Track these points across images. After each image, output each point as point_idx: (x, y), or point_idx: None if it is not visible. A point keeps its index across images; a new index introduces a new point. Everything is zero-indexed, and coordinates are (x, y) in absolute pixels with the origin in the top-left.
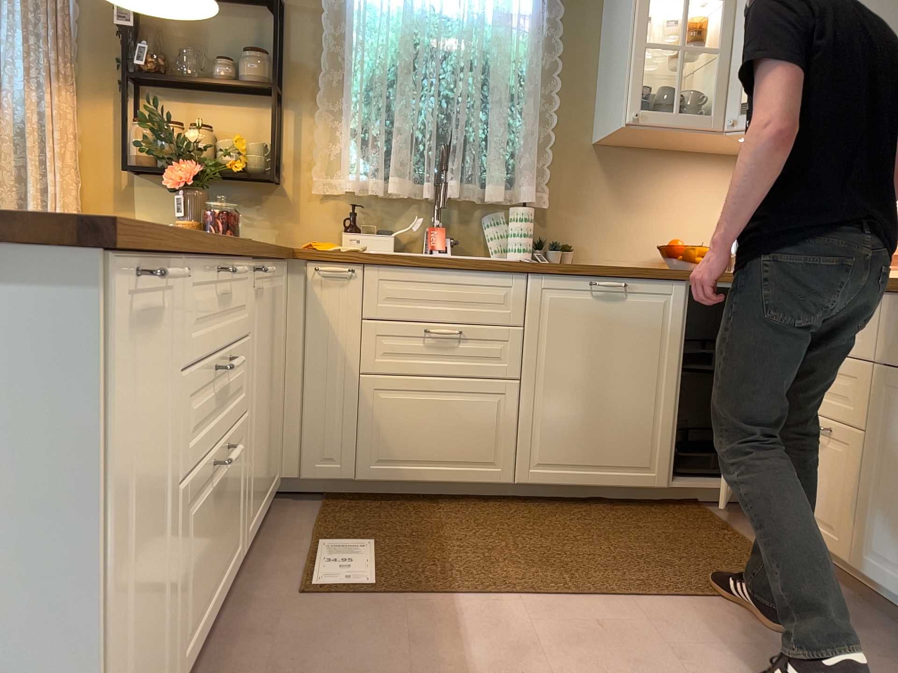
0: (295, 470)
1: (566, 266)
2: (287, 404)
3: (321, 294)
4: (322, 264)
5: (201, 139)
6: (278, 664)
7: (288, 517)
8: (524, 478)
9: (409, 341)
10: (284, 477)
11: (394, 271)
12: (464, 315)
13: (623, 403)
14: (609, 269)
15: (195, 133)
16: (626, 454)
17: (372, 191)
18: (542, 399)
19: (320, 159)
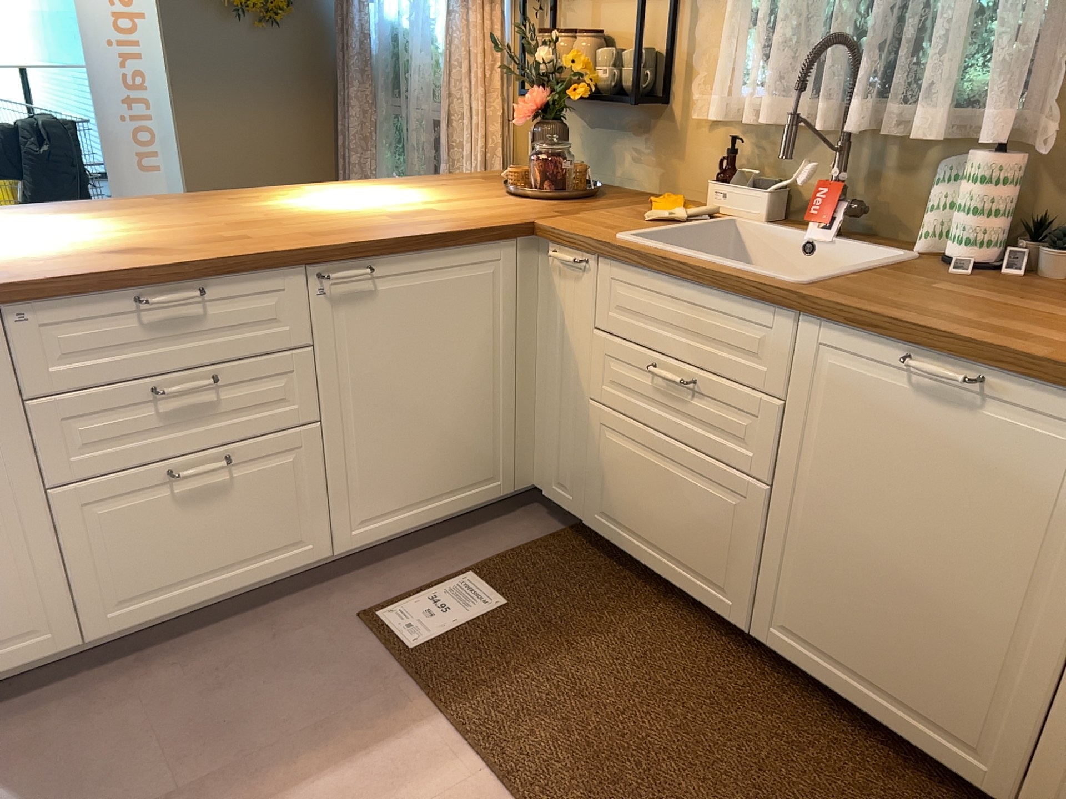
0: (543, 482)
1: (857, 314)
2: (537, 405)
3: (560, 285)
4: (561, 247)
5: (549, 59)
6: (241, 663)
7: (505, 530)
8: (760, 631)
9: (639, 373)
10: (534, 485)
11: (628, 270)
12: (703, 357)
13: (938, 606)
14: (942, 340)
15: (543, 53)
16: (931, 699)
17: (745, 122)
18: (797, 531)
19: (704, 68)
